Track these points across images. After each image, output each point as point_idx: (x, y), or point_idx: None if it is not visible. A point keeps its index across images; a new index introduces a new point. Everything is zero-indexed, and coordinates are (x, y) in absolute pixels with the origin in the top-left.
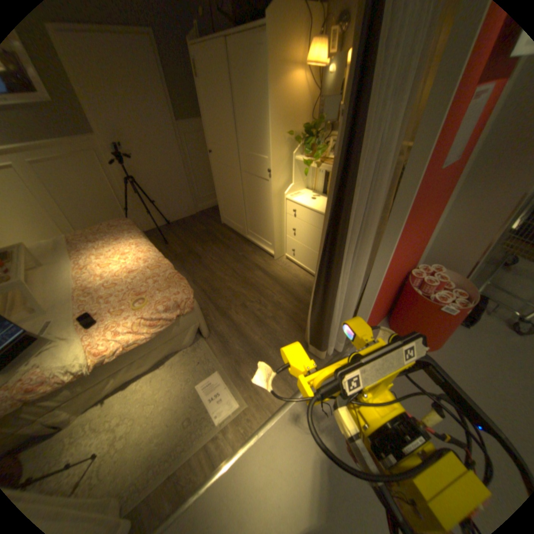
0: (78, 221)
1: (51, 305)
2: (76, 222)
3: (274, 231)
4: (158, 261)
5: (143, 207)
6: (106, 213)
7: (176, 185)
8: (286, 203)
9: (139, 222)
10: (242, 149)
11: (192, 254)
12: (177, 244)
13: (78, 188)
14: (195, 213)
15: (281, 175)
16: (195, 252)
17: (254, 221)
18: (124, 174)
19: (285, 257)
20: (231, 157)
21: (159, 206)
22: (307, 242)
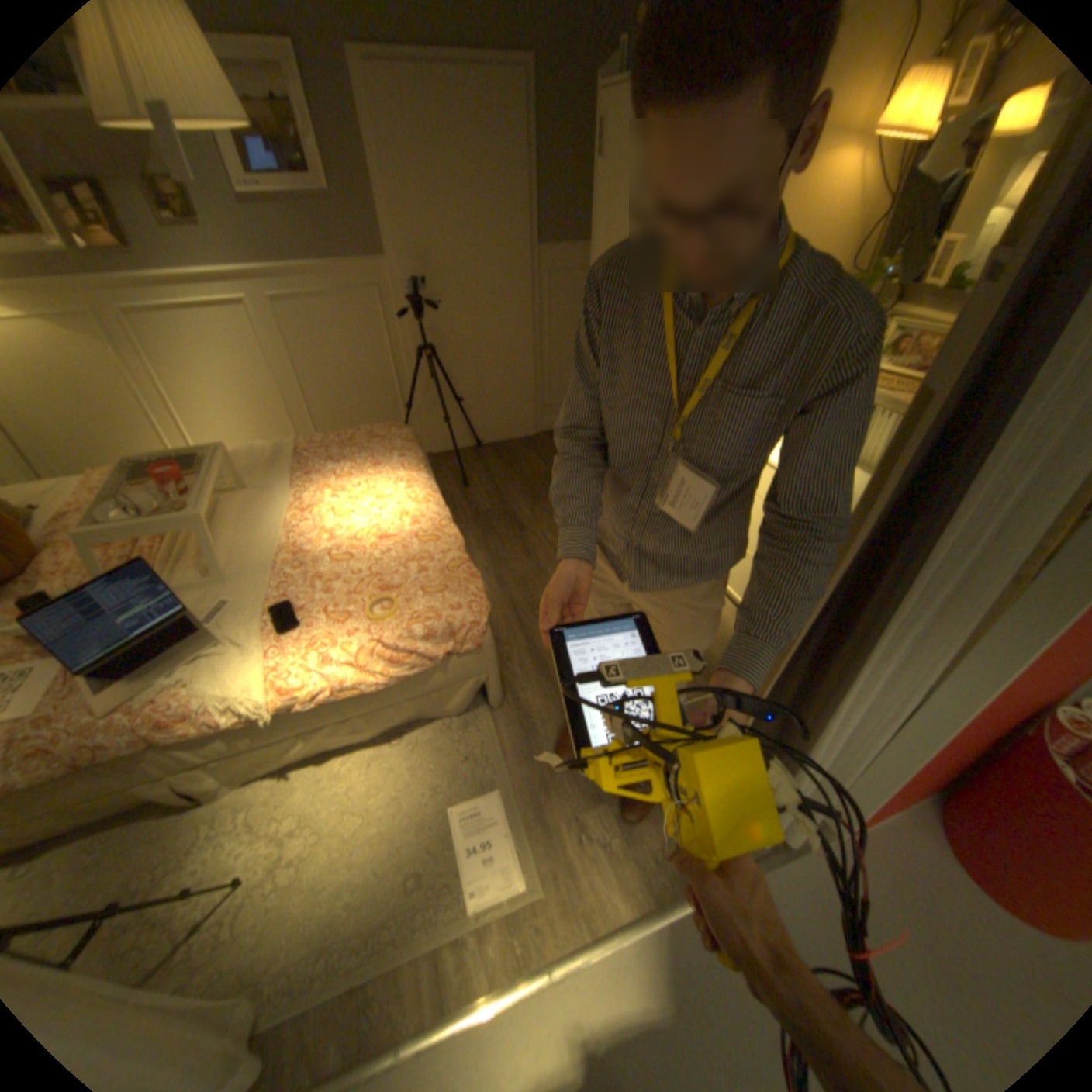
0: (325, 414)
1: (237, 570)
2: (321, 414)
3: None
4: (440, 526)
5: (440, 406)
6: (373, 406)
7: (510, 374)
8: None
9: (427, 435)
10: None
11: (508, 519)
12: (485, 491)
13: (338, 354)
14: (534, 435)
15: None
16: (515, 516)
17: None
18: (420, 338)
19: None
20: None
21: (470, 408)
22: None
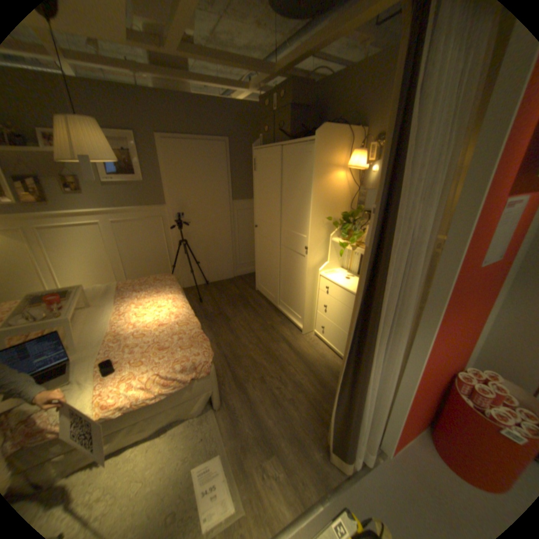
0: (132, 271)
1: (83, 346)
2: (130, 272)
3: (305, 304)
4: (188, 318)
5: (188, 266)
6: (156, 267)
7: (221, 251)
8: (319, 279)
9: (182, 279)
10: (284, 227)
11: (221, 316)
12: (210, 303)
13: (141, 245)
14: (233, 277)
15: (318, 253)
16: (225, 314)
17: (287, 292)
18: (180, 237)
19: (313, 333)
20: (273, 233)
21: (203, 266)
22: (338, 321)
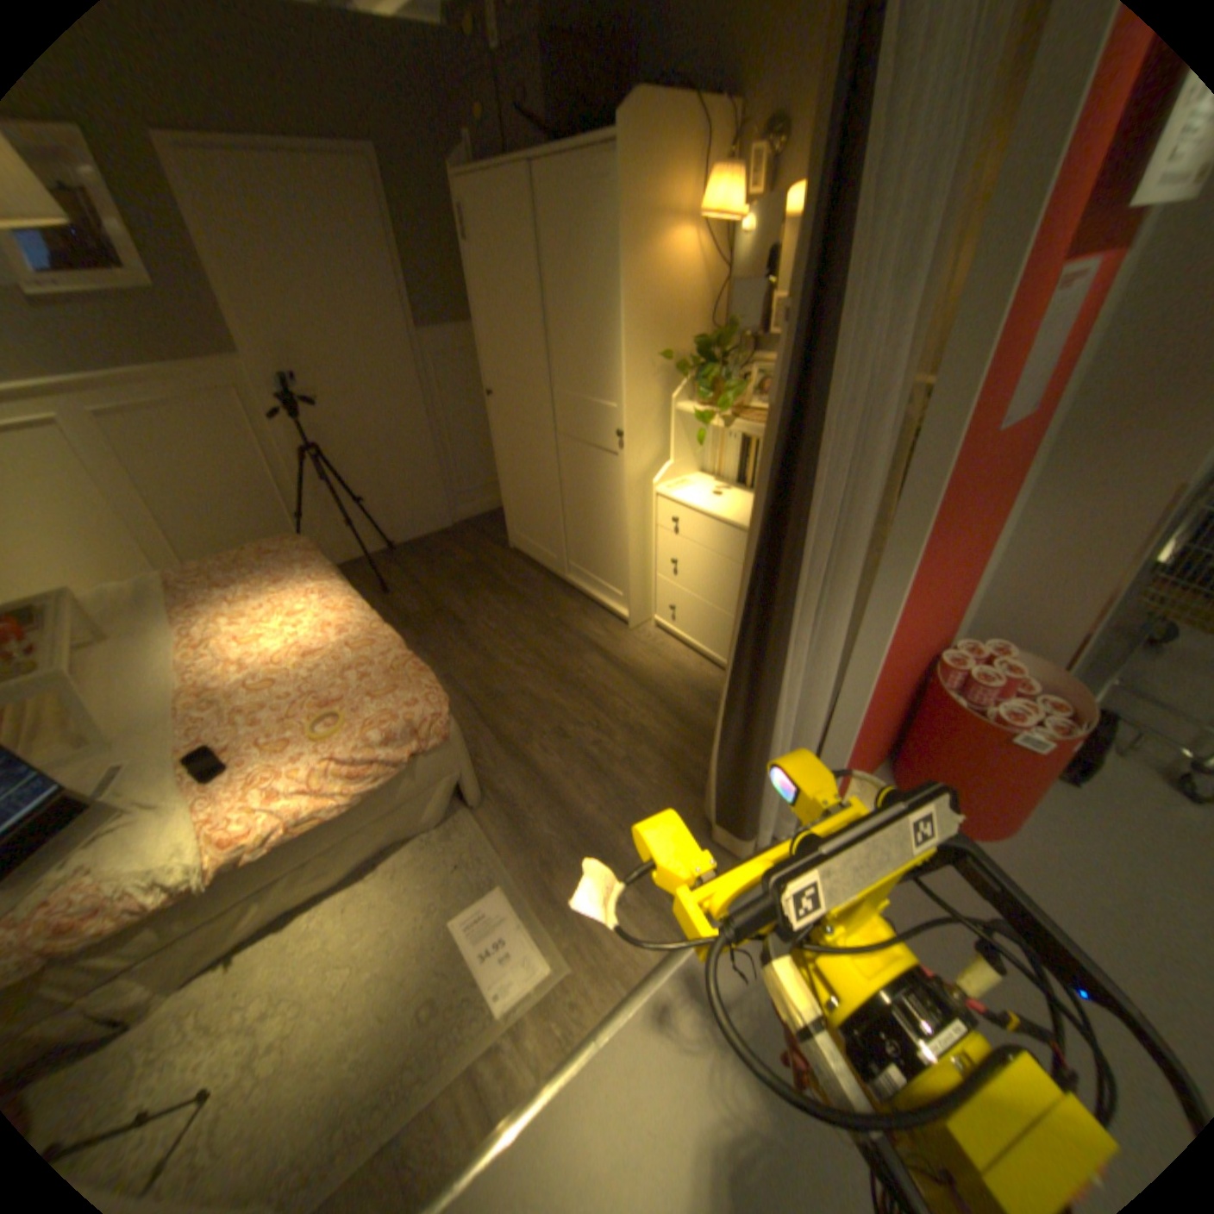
0: (192, 541)
1: (124, 730)
2: (186, 543)
3: (629, 565)
4: (371, 630)
5: (336, 511)
6: (254, 523)
7: (412, 465)
8: (656, 504)
9: (326, 545)
10: (560, 389)
11: (443, 617)
12: (410, 593)
13: (198, 470)
14: (451, 526)
15: (647, 443)
16: (450, 612)
17: (584, 543)
18: (299, 439)
19: (653, 623)
20: (536, 405)
21: (372, 509)
22: (703, 590)
